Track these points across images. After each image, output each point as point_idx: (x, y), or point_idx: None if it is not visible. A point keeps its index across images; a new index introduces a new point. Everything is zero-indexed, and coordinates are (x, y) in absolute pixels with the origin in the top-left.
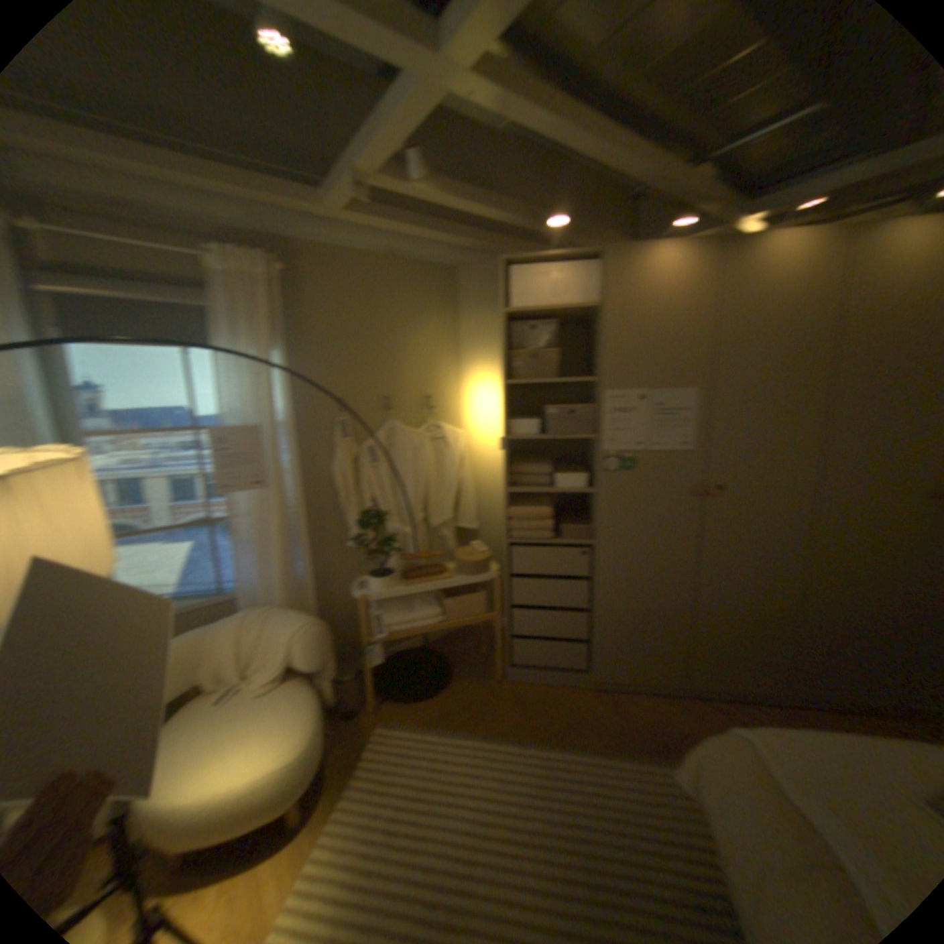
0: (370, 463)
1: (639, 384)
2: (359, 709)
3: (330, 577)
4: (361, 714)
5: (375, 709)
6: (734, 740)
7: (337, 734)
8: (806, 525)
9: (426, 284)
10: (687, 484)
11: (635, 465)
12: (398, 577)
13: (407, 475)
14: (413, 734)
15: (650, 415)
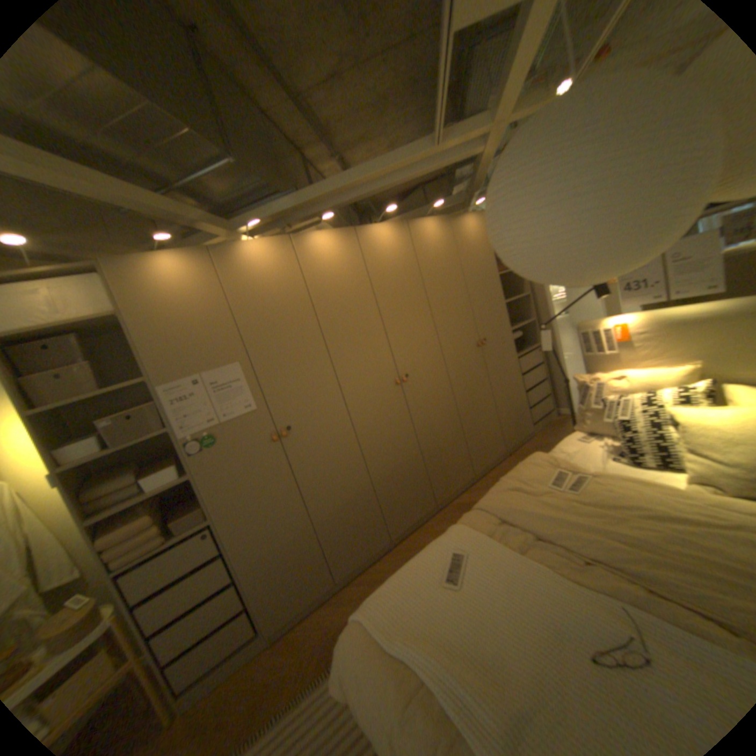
0: None
1: (187, 373)
2: None
3: None
4: None
5: None
6: (350, 628)
7: None
8: (350, 428)
9: None
10: (264, 436)
11: (215, 440)
12: None
13: None
14: None
15: (209, 394)
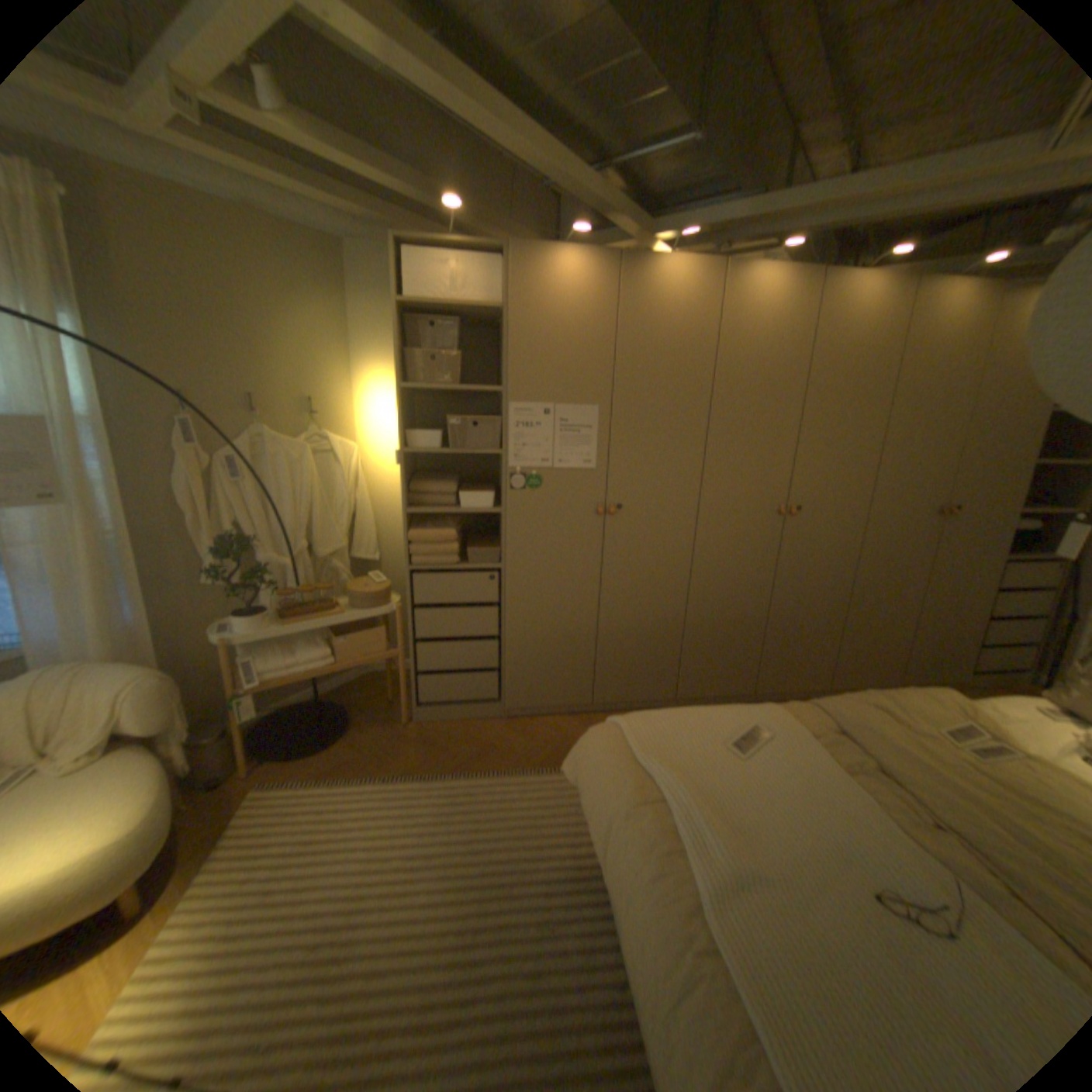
0: (226, 479)
1: (542, 398)
2: (224, 777)
3: (174, 624)
4: (227, 782)
5: (246, 773)
6: (605, 726)
7: (192, 809)
8: (688, 541)
9: (295, 254)
10: (588, 504)
11: (539, 484)
12: (270, 616)
13: (279, 495)
14: (295, 791)
15: (553, 432)
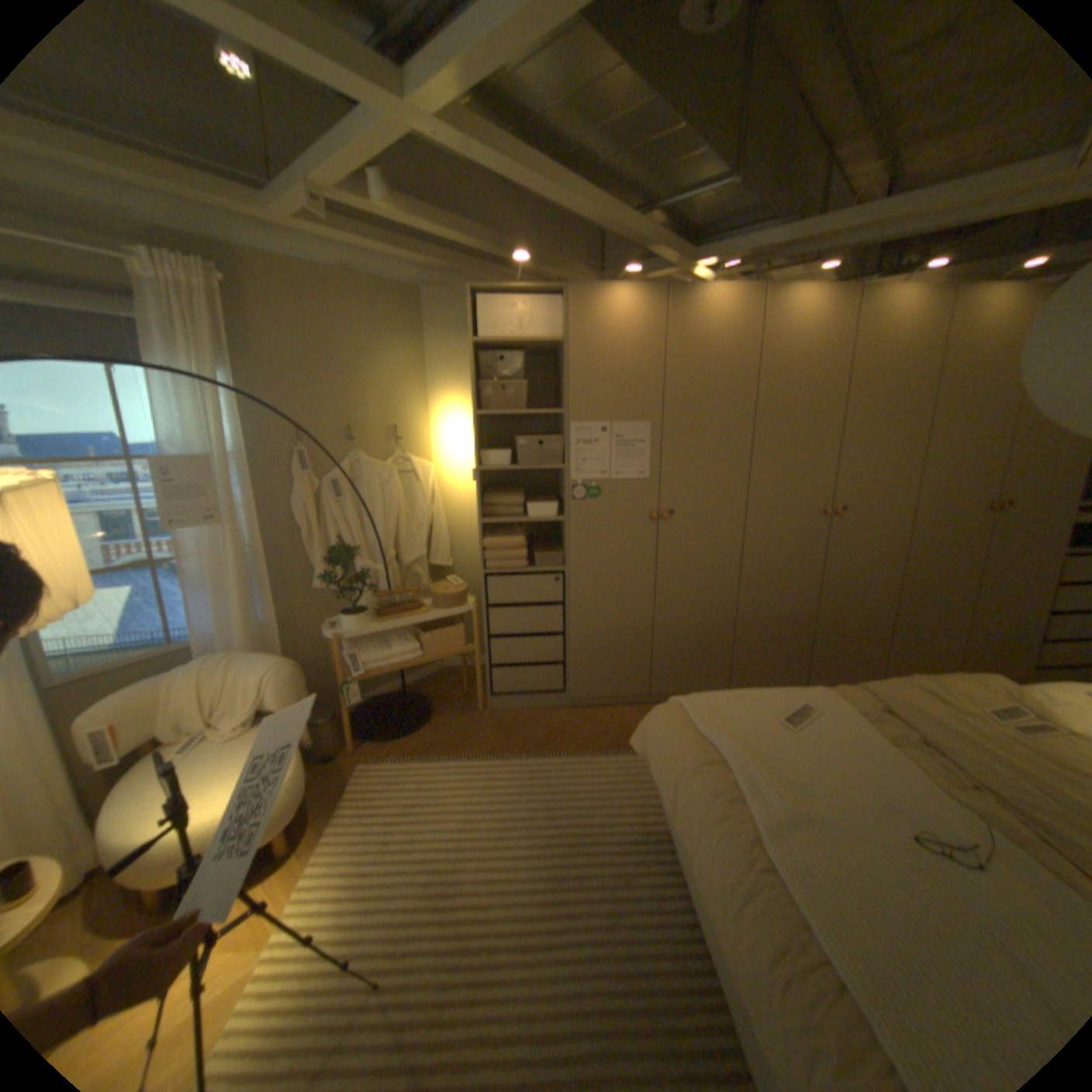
0: (331, 499)
1: (599, 418)
2: (334, 753)
3: (291, 622)
4: (337, 758)
5: (352, 750)
6: (668, 705)
7: (312, 778)
8: (737, 542)
9: (383, 304)
10: (643, 510)
11: (598, 494)
12: (370, 615)
13: (372, 511)
14: (395, 766)
15: (610, 447)
